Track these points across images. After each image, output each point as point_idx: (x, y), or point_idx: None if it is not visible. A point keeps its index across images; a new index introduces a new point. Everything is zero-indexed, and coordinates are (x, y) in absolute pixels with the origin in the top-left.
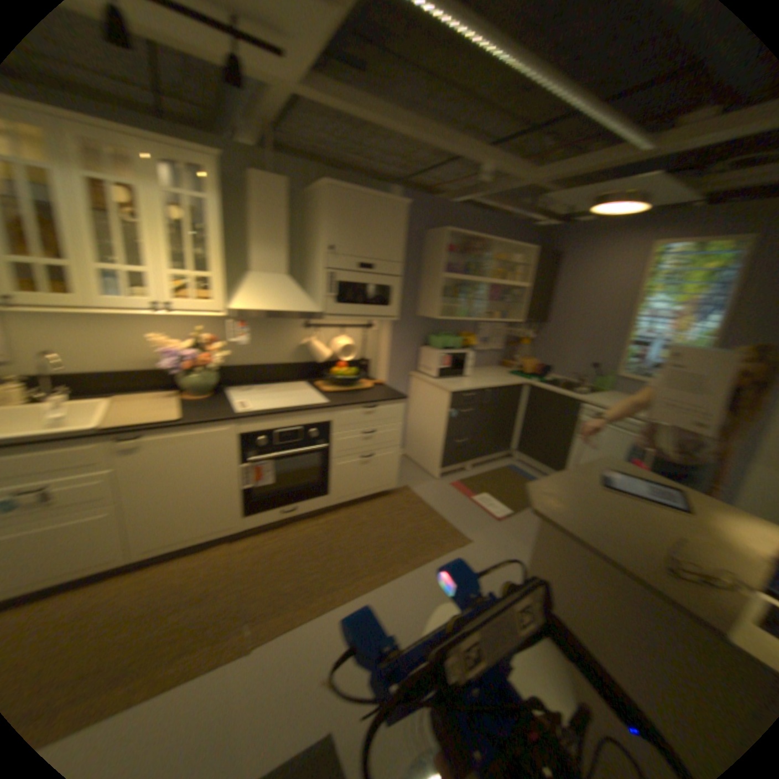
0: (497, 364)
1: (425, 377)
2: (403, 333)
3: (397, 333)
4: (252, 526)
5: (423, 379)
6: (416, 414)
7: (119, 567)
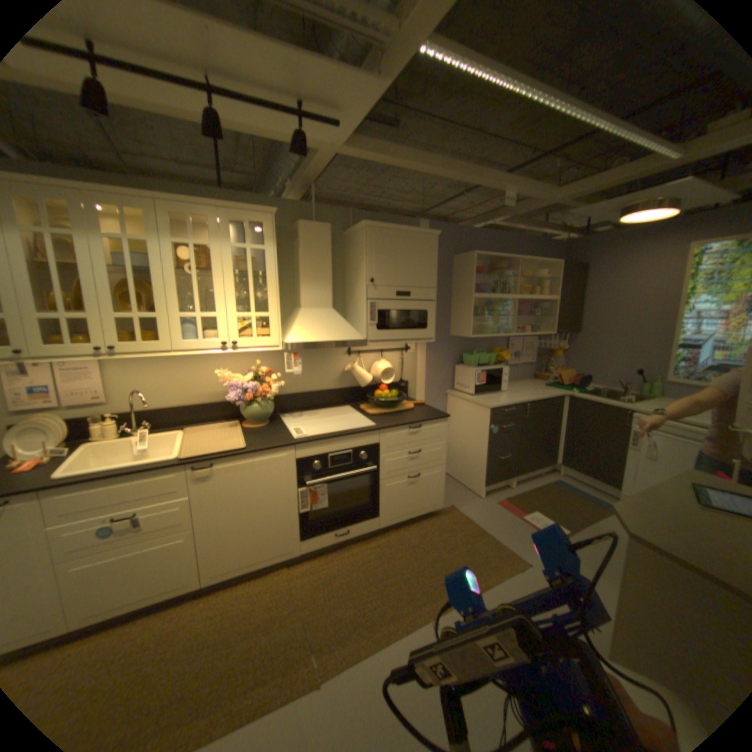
0: (528, 376)
1: (459, 394)
2: (434, 353)
3: (428, 354)
4: (305, 551)
5: (458, 396)
6: (452, 431)
7: (186, 594)
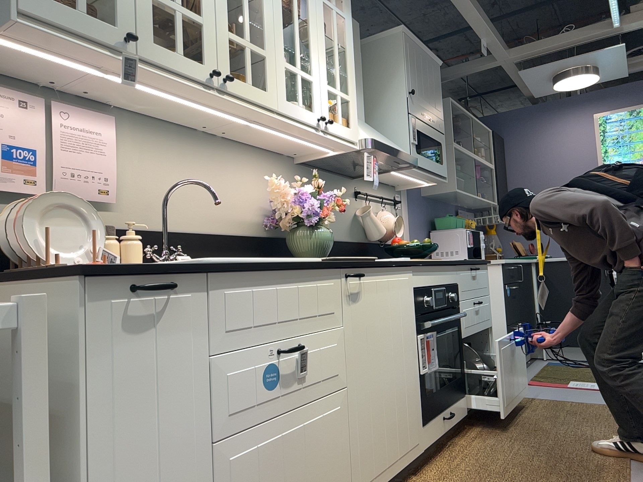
0: None
1: None
2: (415, 213)
3: (411, 213)
4: (427, 441)
5: None
6: None
7: None
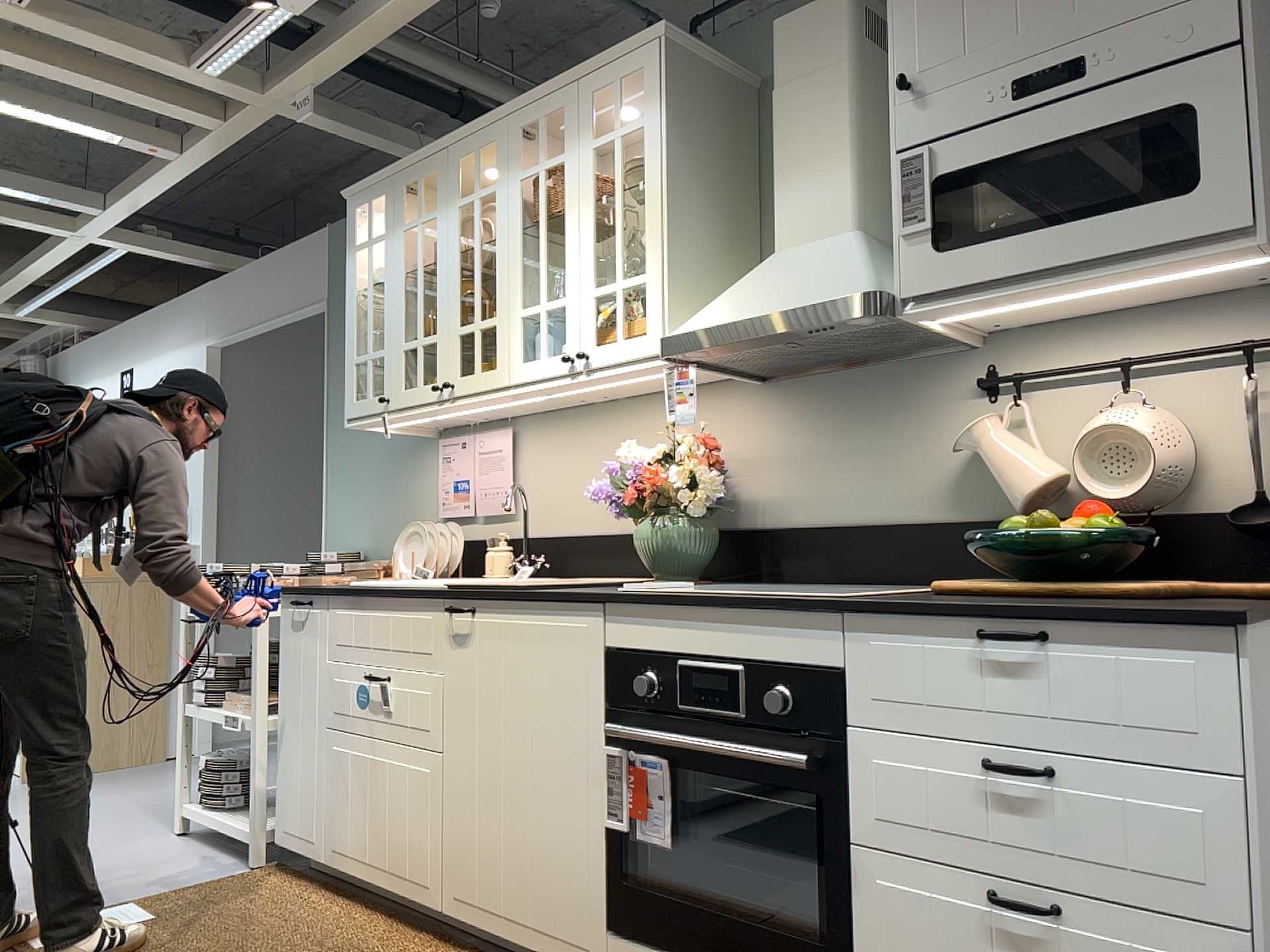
0: None
1: None
2: None
3: None
4: None
5: None
6: None
7: (425, 906)
